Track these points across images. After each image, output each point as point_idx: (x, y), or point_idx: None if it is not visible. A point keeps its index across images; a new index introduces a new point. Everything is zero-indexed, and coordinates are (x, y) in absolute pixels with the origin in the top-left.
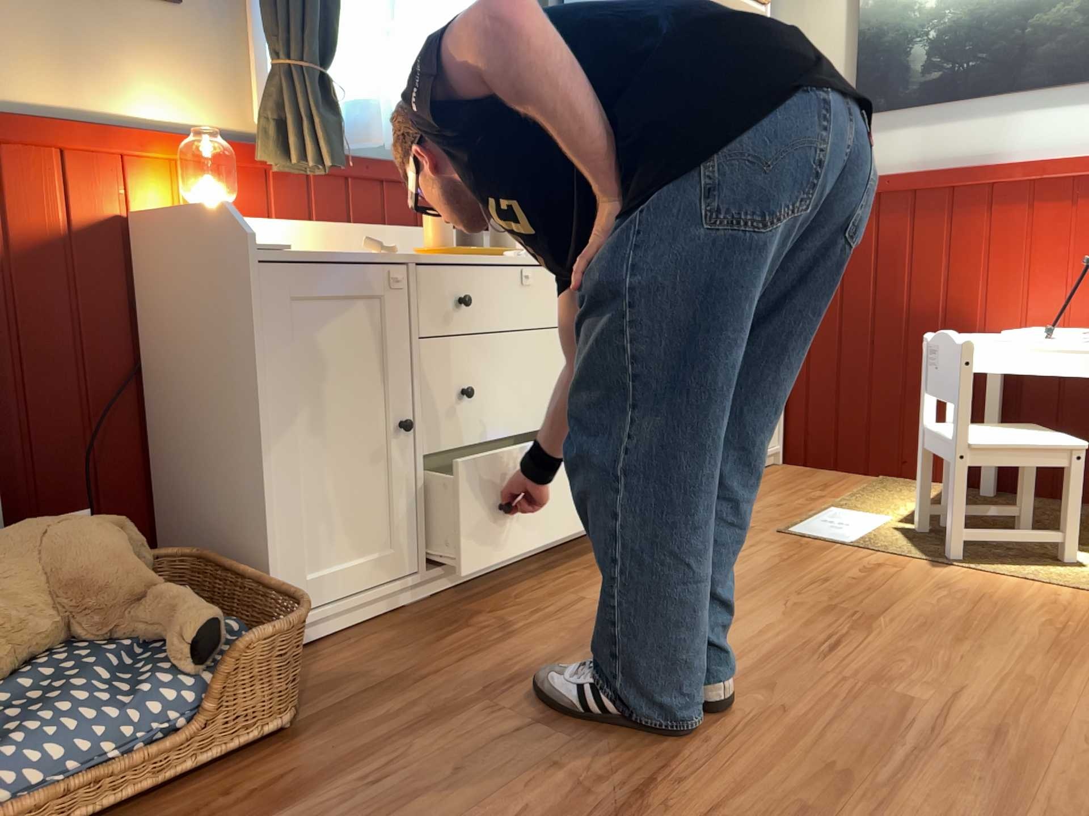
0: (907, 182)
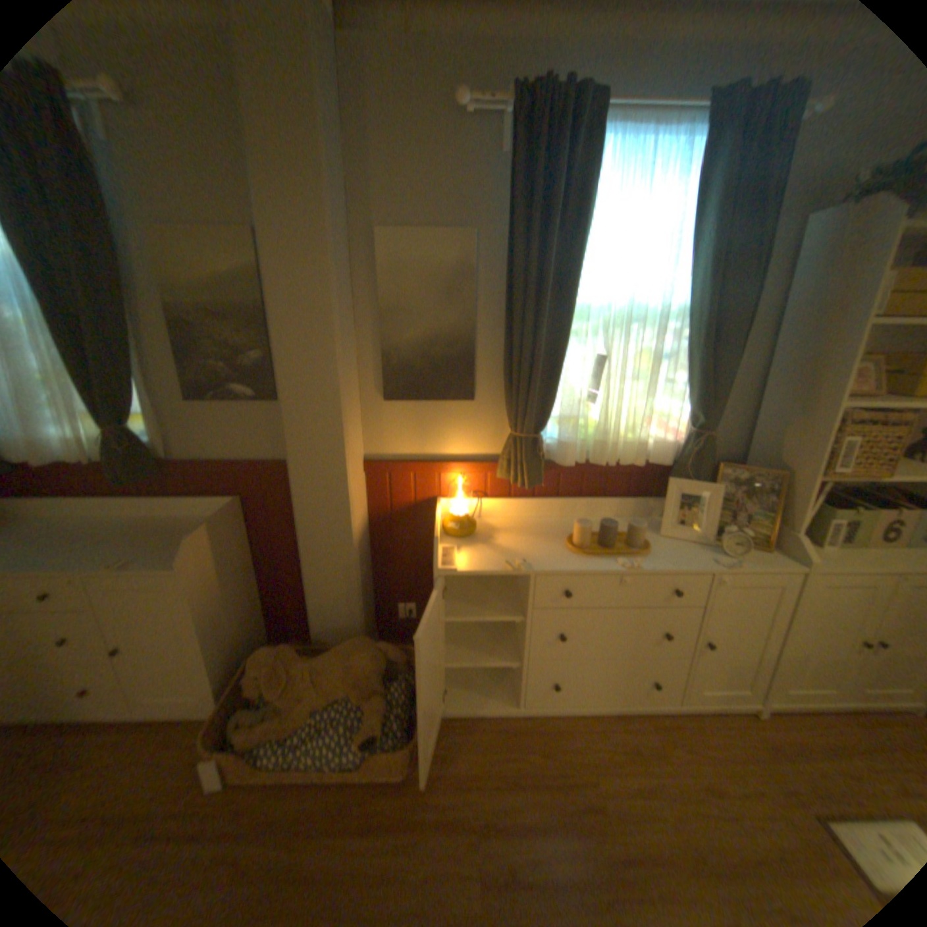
0: None
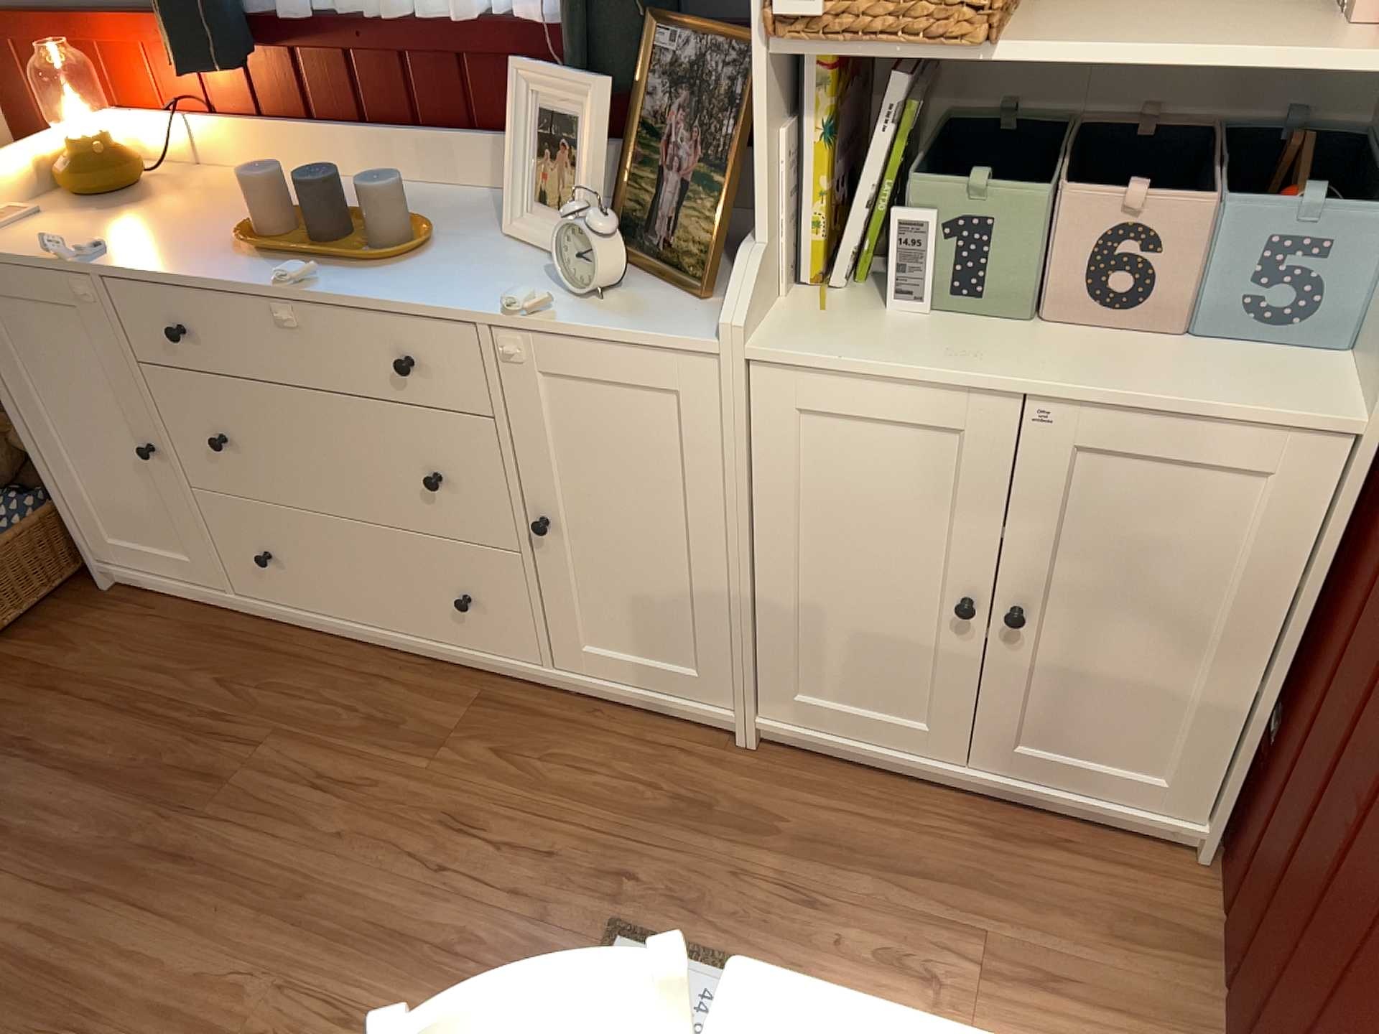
0: None
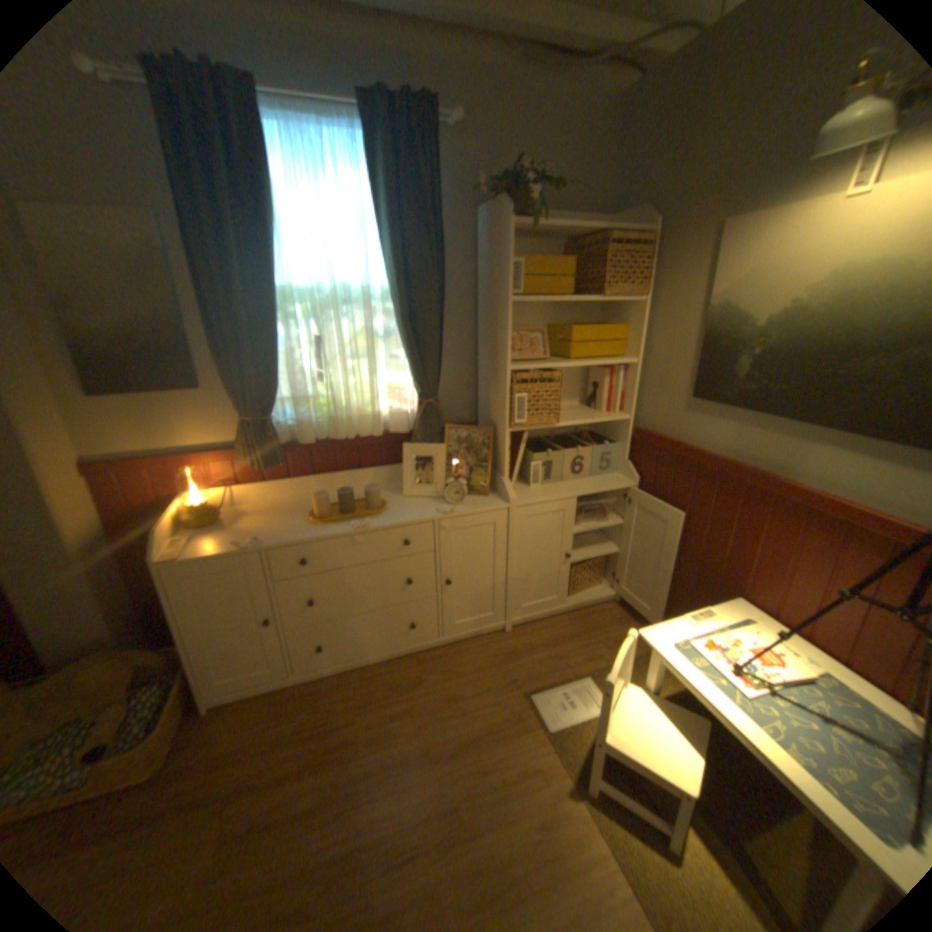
0: (717, 464)
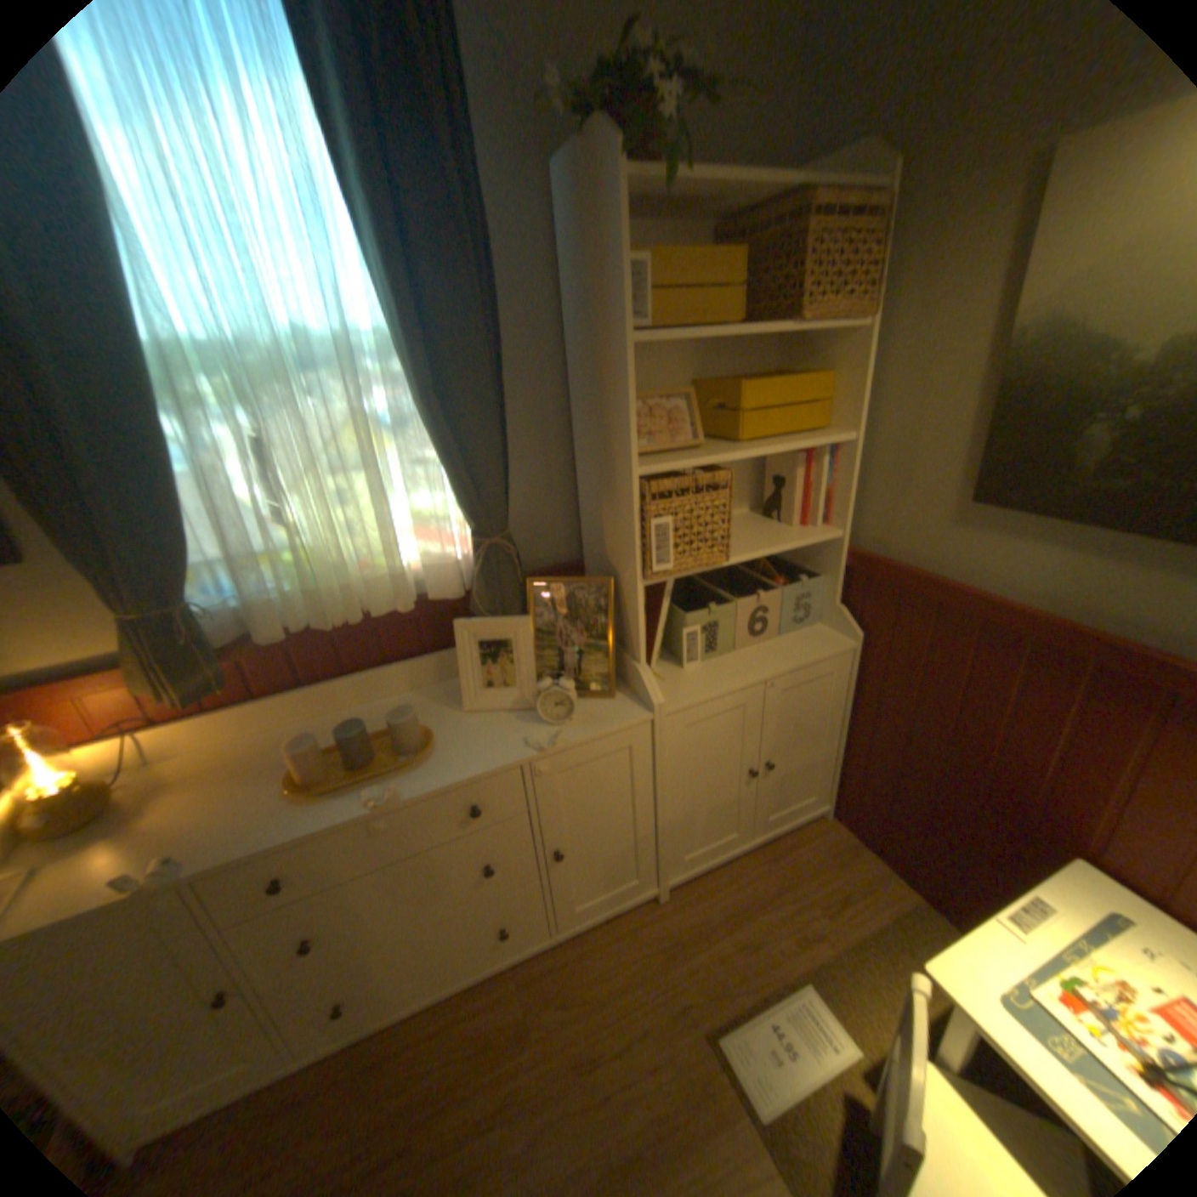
0: (1032, 625)
